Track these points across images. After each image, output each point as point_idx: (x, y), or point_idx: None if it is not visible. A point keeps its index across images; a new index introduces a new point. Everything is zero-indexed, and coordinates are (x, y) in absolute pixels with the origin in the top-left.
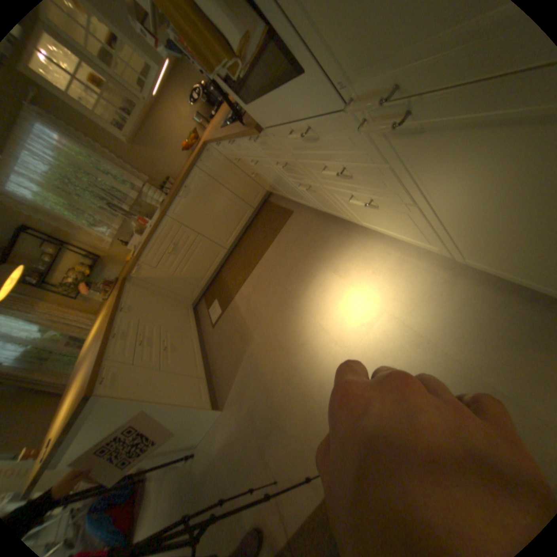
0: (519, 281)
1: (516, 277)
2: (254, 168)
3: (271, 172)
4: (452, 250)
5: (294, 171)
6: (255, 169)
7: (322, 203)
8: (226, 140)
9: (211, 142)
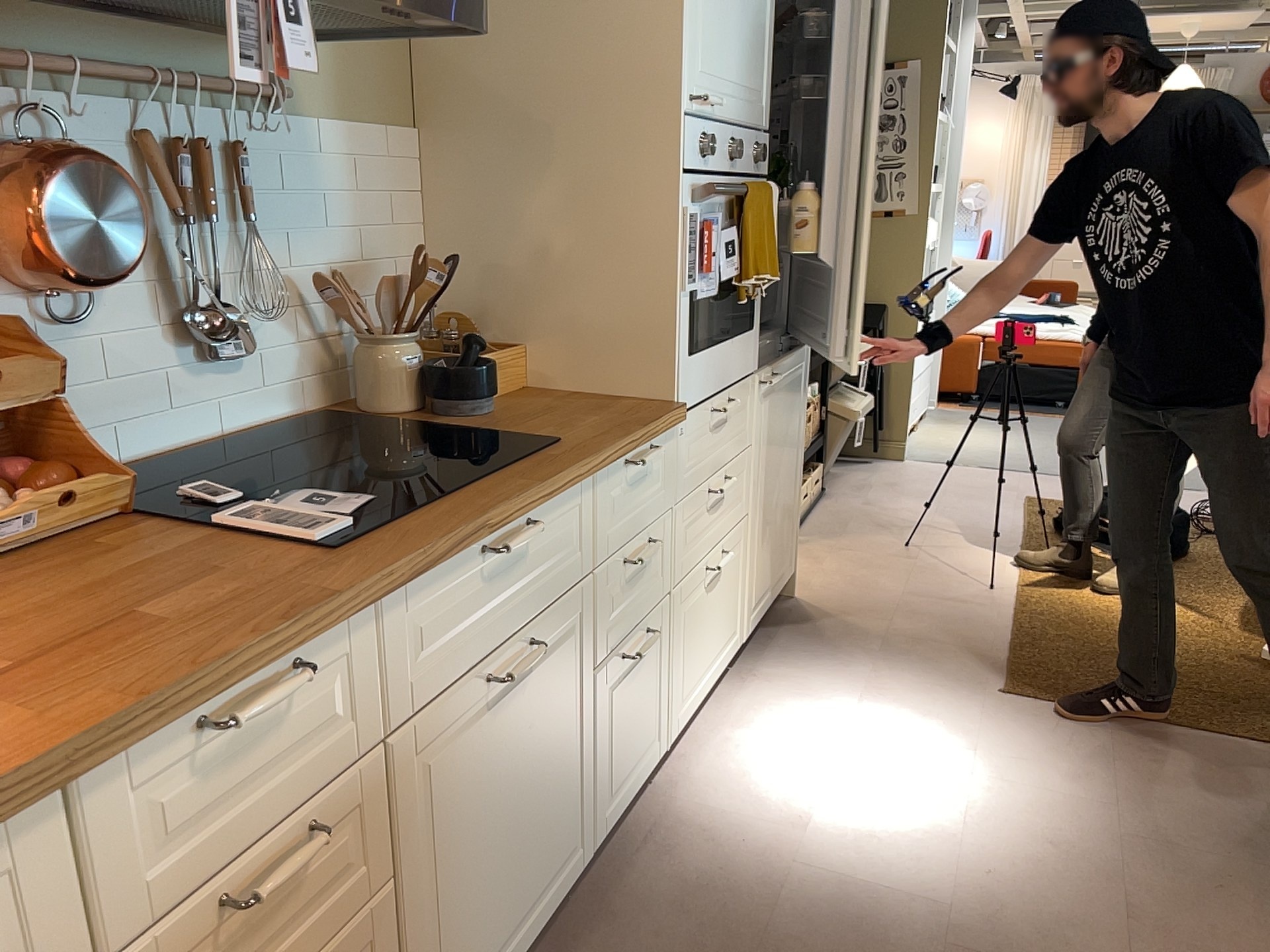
0: (765, 612)
1: (766, 604)
2: (343, 903)
3: (520, 731)
4: (746, 616)
5: (637, 591)
6: (357, 892)
7: (614, 770)
8: (417, 588)
9: (106, 759)
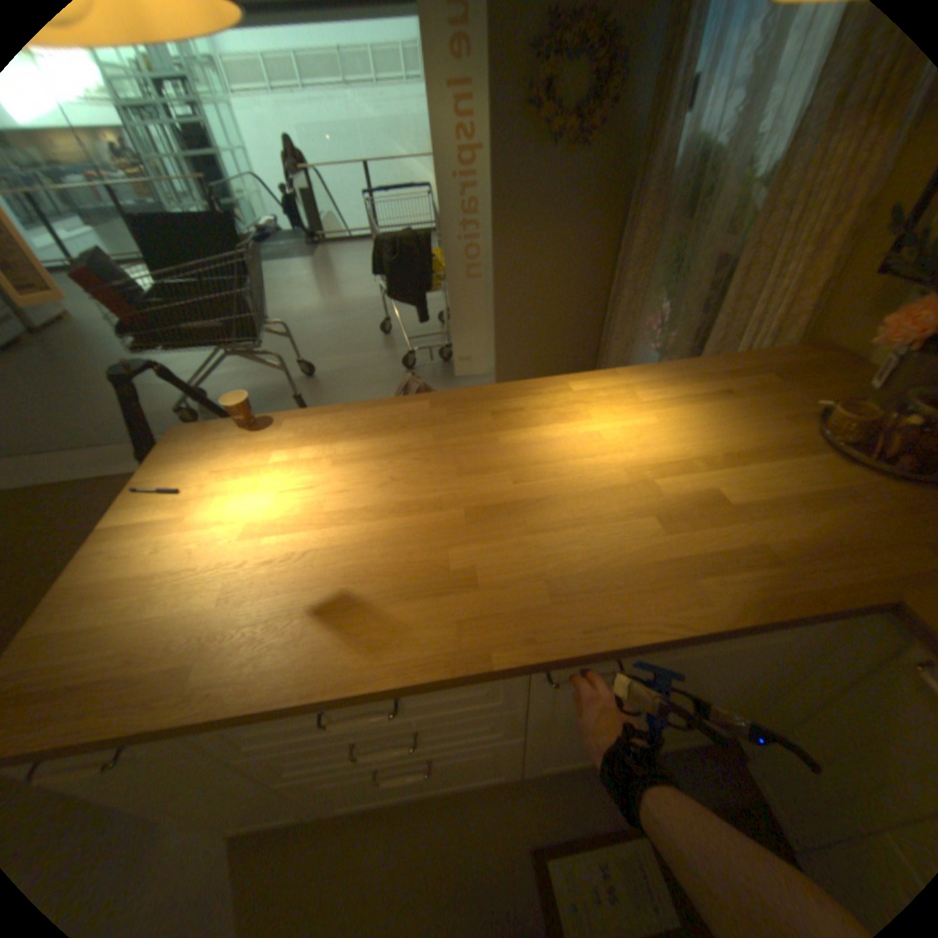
0: None
1: None
2: None
3: None
4: None
5: None
6: None
7: None
8: None
9: None
